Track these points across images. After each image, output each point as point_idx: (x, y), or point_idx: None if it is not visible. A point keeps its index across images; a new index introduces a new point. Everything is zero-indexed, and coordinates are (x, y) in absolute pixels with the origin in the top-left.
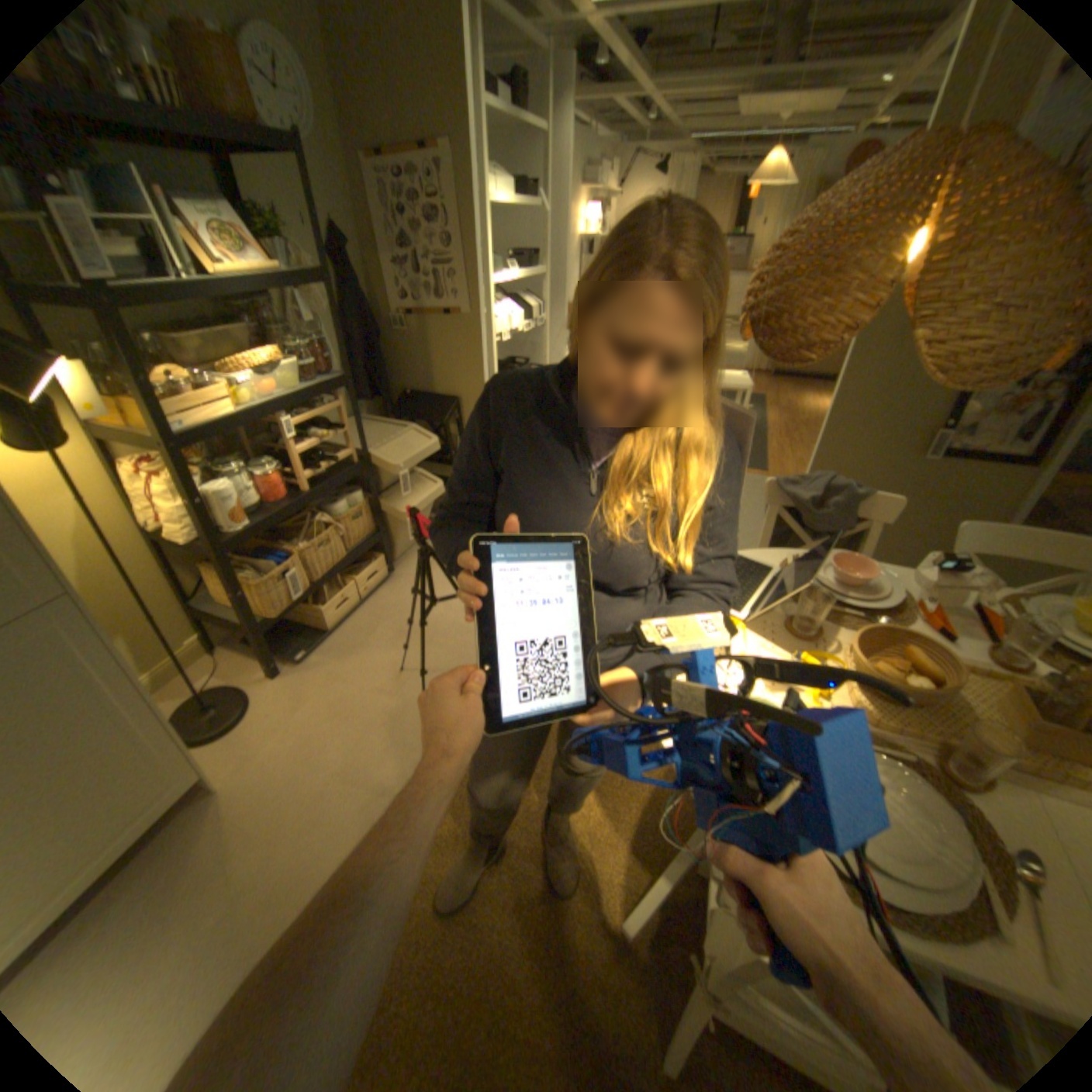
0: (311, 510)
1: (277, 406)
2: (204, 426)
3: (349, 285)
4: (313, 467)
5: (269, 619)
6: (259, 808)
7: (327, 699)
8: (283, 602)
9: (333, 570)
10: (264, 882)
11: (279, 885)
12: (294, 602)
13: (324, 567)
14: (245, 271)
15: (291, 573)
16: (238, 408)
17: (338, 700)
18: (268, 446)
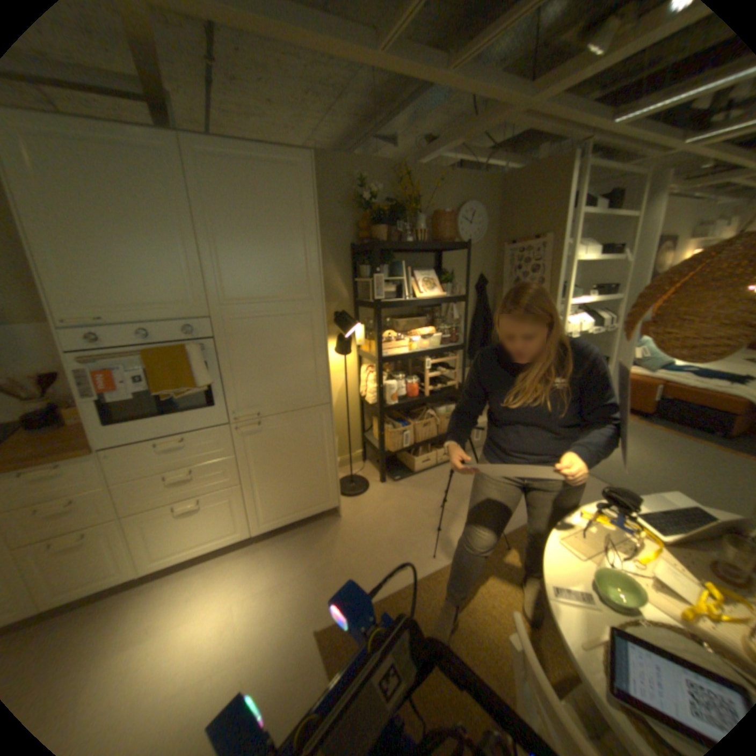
0: (427, 407)
1: (426, 353)
2: (394, 356)
3: (483, 302)
4: (435, 386)
5: (391, 452)
6: (354, 534)
7: (401, 503)
8: (399, 446)
9: (428, 441)
10: (342, 564)
11: (347, 569)
12: (404, 448)
13: (424, 437)
14: (431, 296)
15: (408, 434)
16: (410, 351)
17: (405, 506)
18: (418, 371)
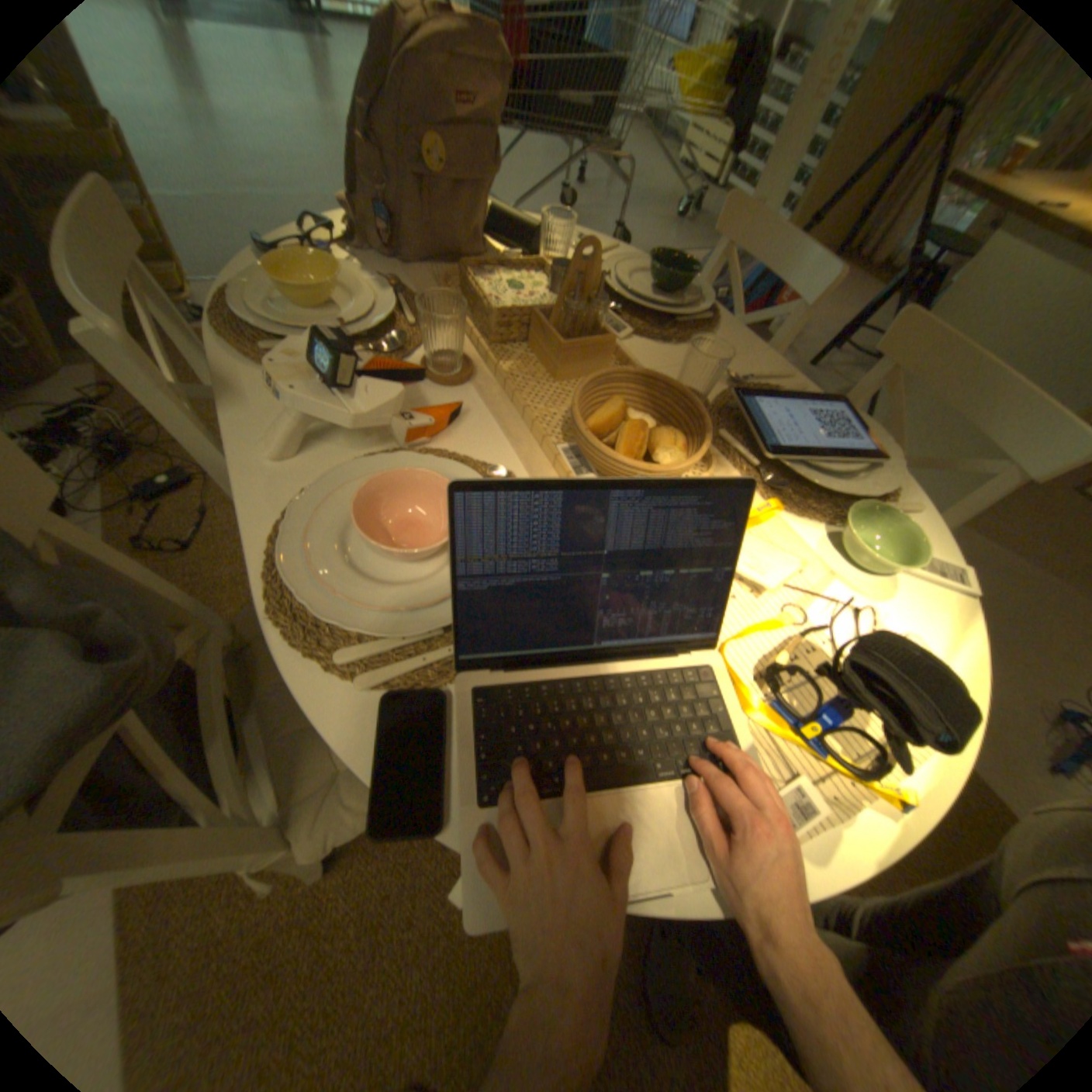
0: None
1: None
2: None
3: None
4: None
5: None
6: None
7: None
8: None
9: None
10: None
11: None
12: None
13: None
14: None
15: None
16: None
17: None
18: None
